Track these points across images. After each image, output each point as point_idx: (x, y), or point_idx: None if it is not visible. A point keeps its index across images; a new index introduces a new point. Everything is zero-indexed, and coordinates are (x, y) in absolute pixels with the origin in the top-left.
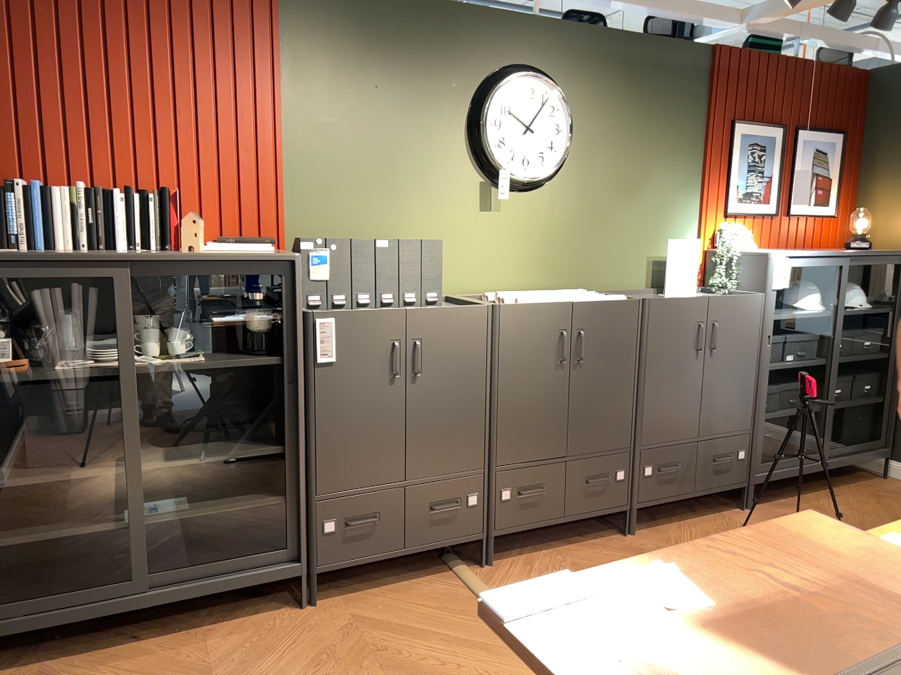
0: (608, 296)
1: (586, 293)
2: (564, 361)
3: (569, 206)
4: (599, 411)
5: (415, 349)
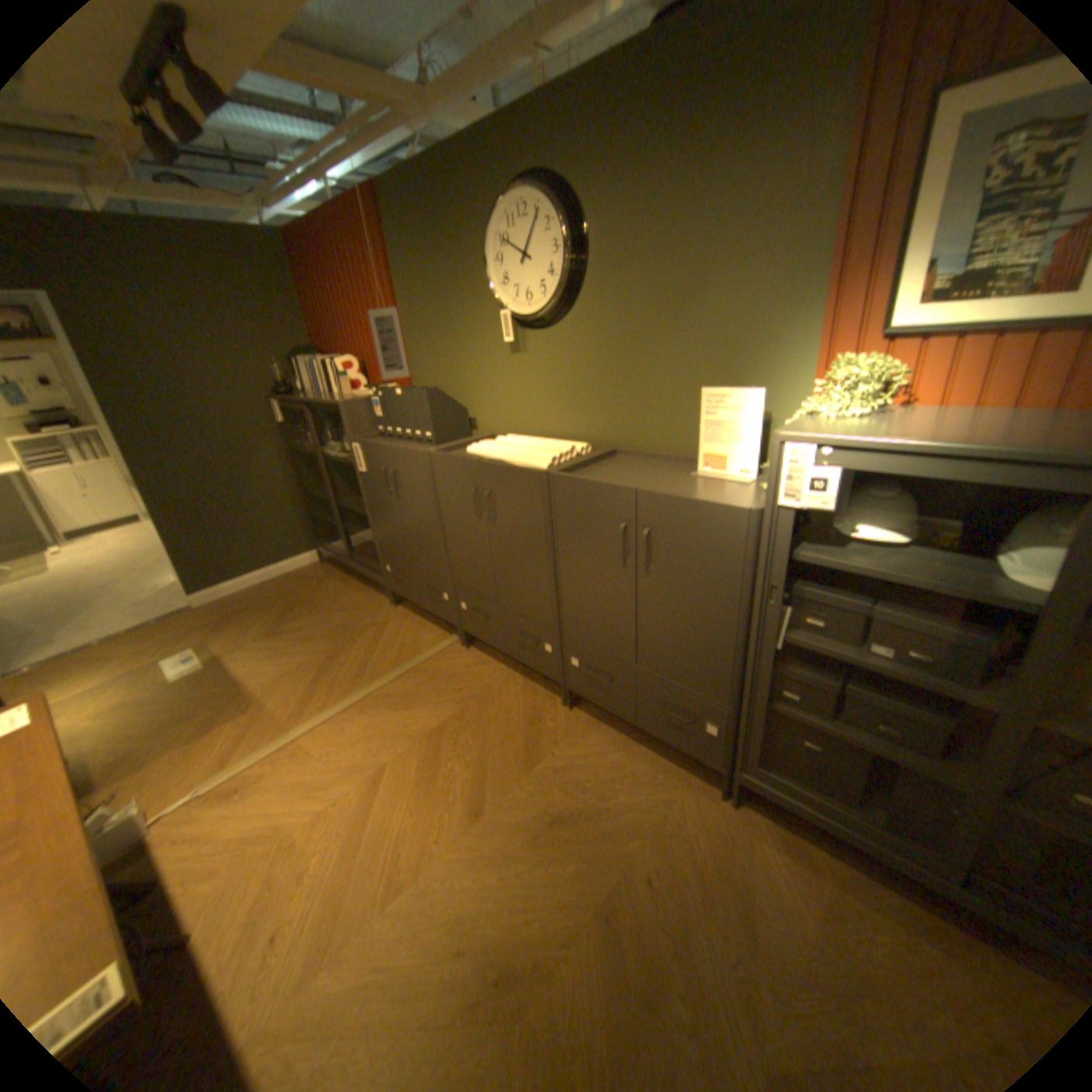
0: (532, 462)
1: (548, 452)
2: (481, 517)
3: (592, 342)
4: (517, 575)
5: (394, 475)
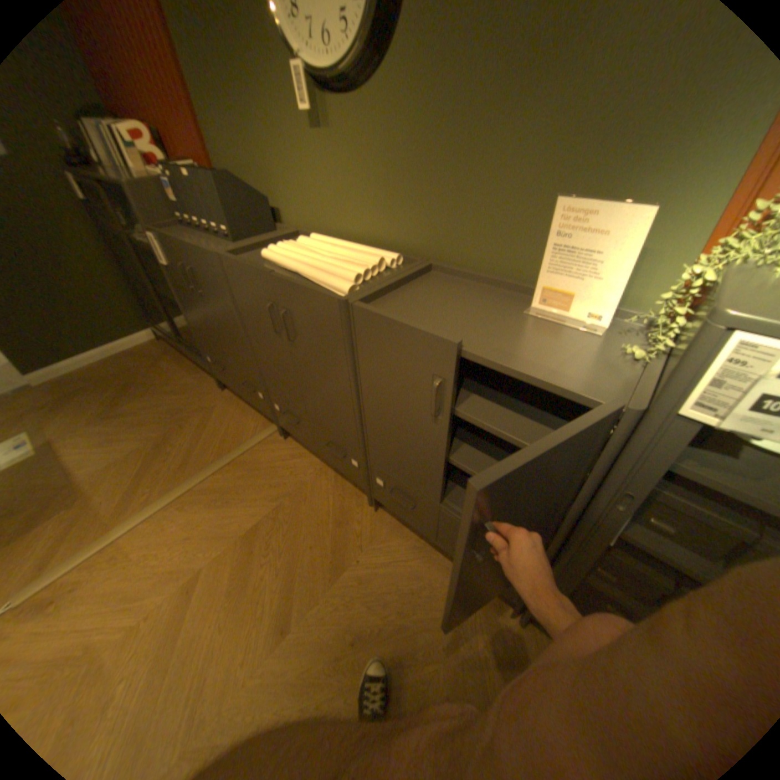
0: (331, 280)
1: (352, 265)
2: (281, 333)
3: (408, 115)
4: (322, 397)
5: (192, 273)
